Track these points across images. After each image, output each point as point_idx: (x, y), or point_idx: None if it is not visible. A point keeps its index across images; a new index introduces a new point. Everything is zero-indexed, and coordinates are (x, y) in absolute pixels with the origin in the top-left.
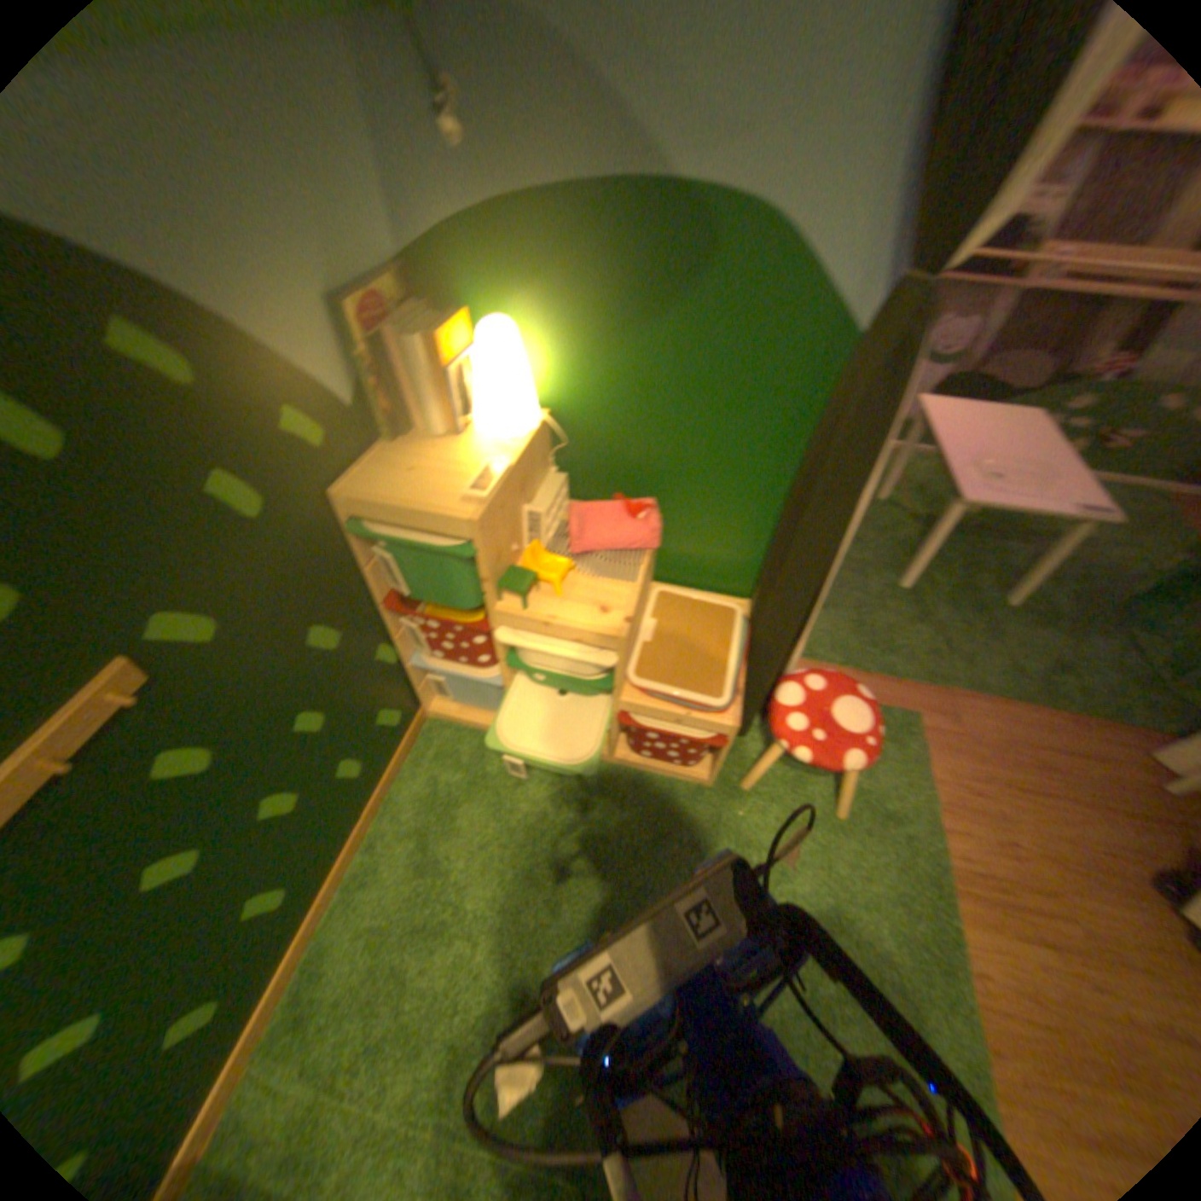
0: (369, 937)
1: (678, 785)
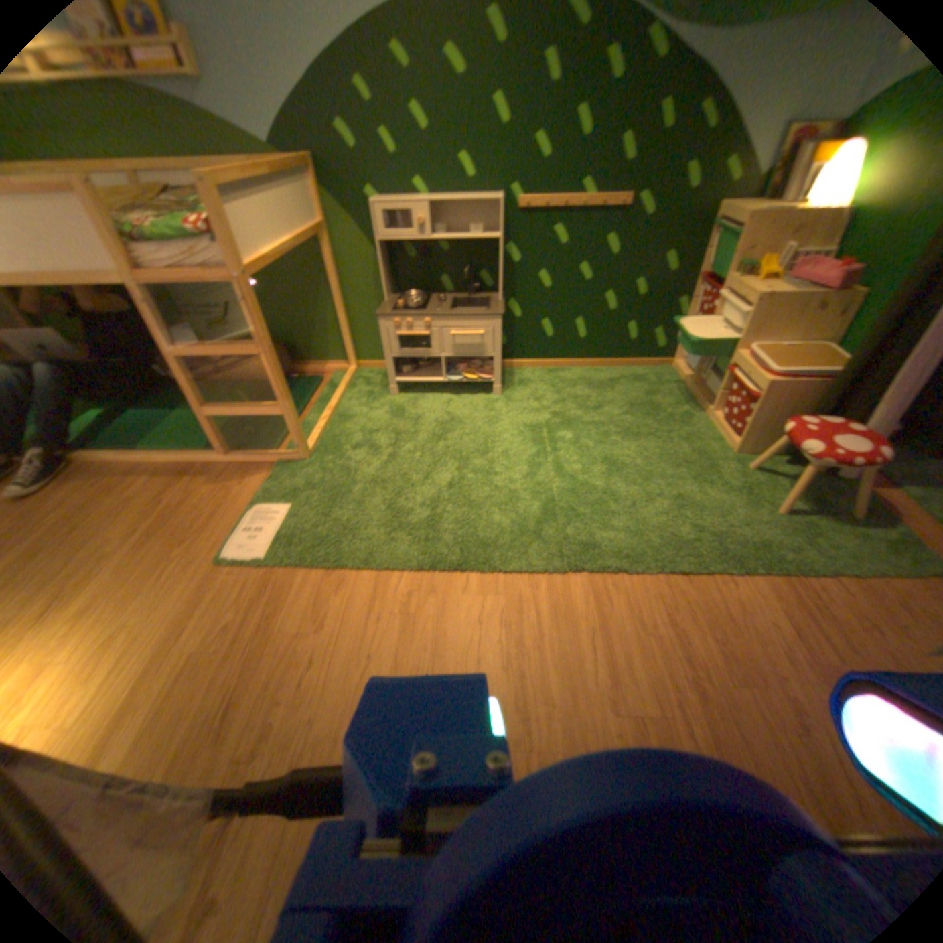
0: (577, 376)
1: (718, 440)
